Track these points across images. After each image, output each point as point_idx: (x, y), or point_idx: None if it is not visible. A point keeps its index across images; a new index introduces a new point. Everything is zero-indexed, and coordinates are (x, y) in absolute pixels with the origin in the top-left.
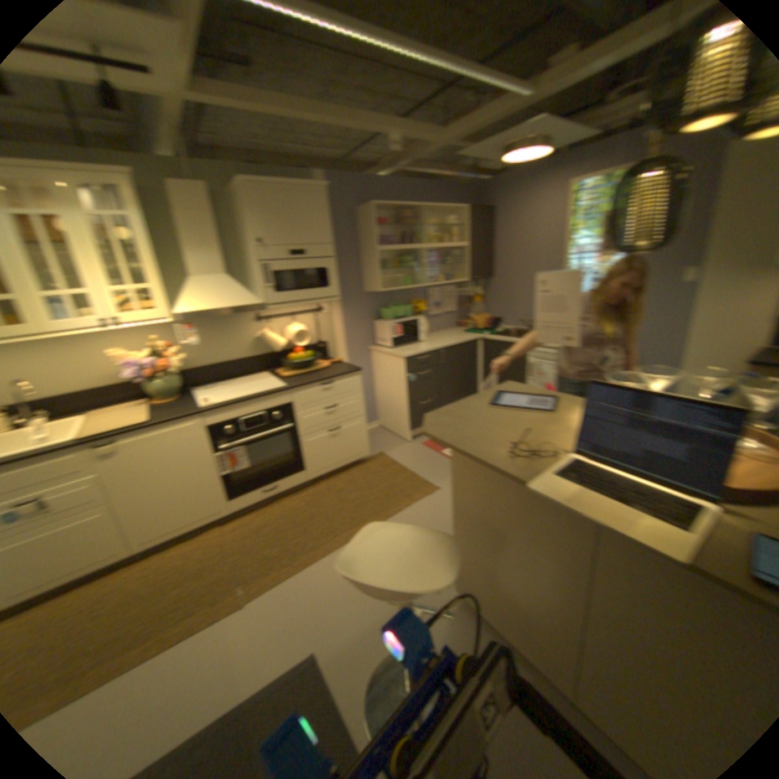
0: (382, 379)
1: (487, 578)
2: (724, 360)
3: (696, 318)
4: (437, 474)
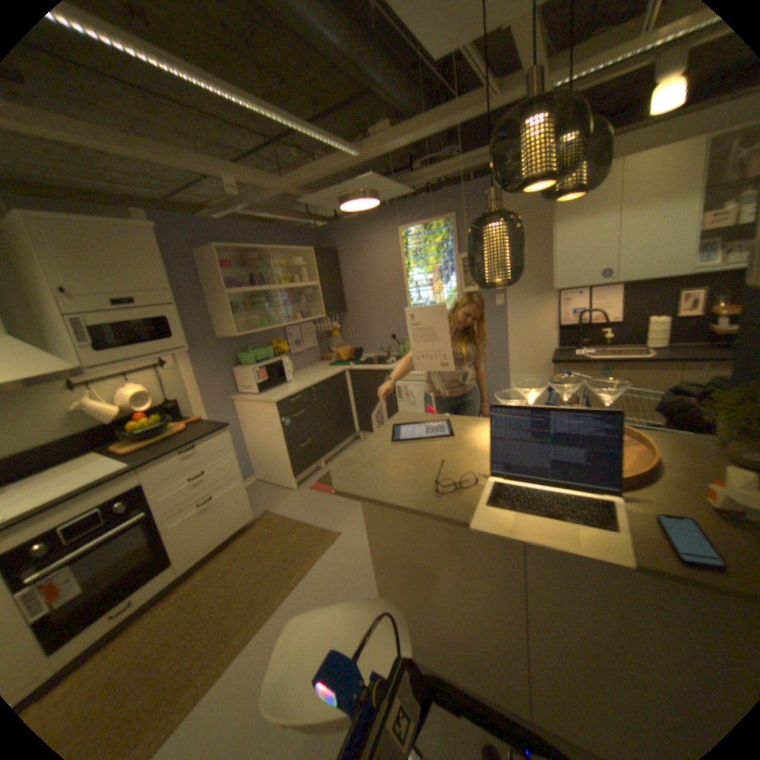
0: (255, 428)
1: (424, 624)
2: (536, 362)
3: (511, 333)
4: (336, 518)
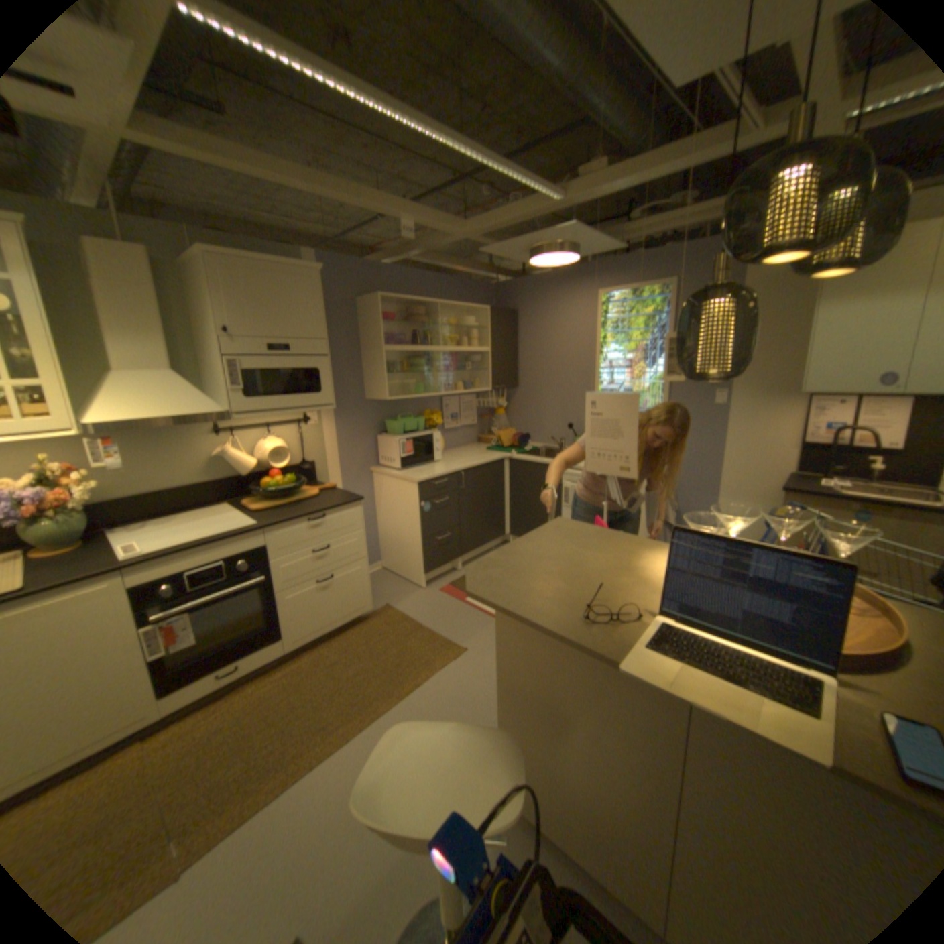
0: (390, 508)
1: (547, 779)
2: (760, 487)
3: (731, 442)
4: (464, 631)
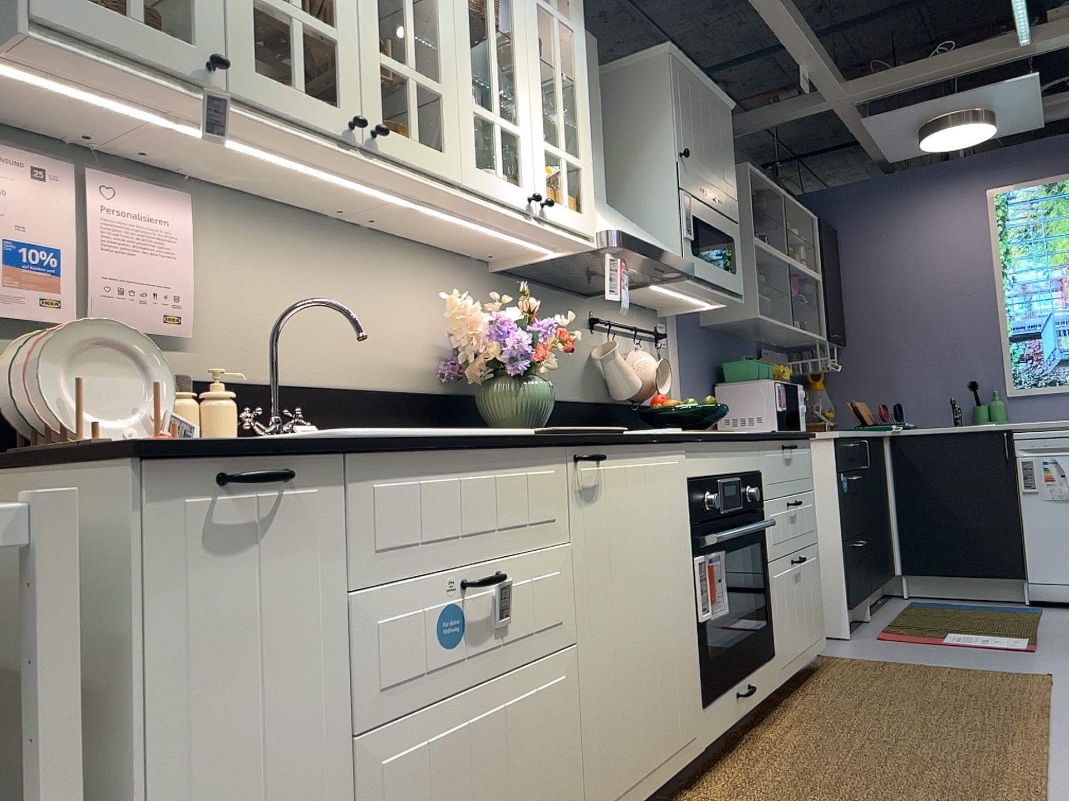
0: None
1: None
2: None
3: None
4: (1001, 661)
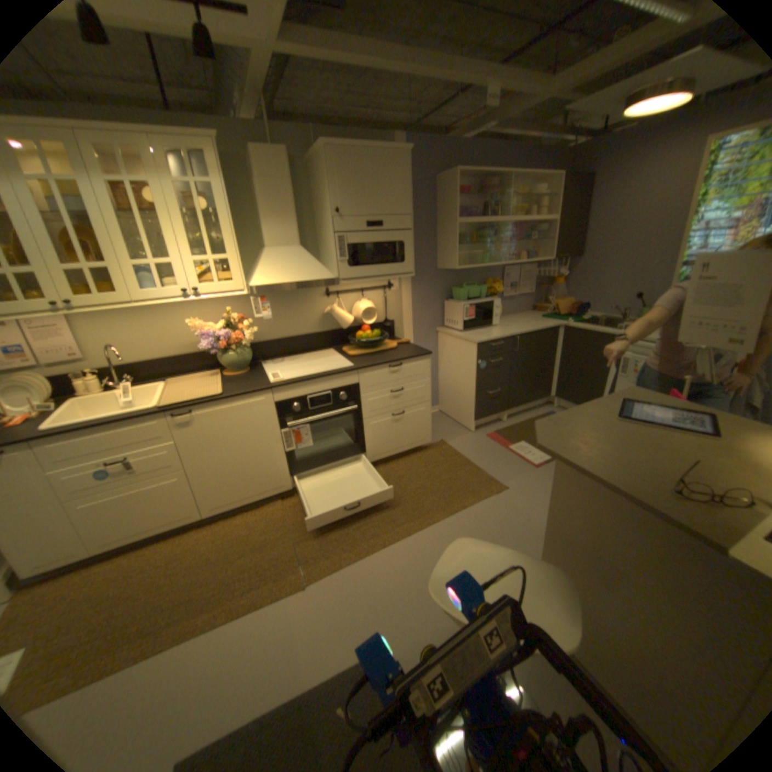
0: (450, 363)
1: (588, 614)
2: None
3: None
4: (507, 472)
